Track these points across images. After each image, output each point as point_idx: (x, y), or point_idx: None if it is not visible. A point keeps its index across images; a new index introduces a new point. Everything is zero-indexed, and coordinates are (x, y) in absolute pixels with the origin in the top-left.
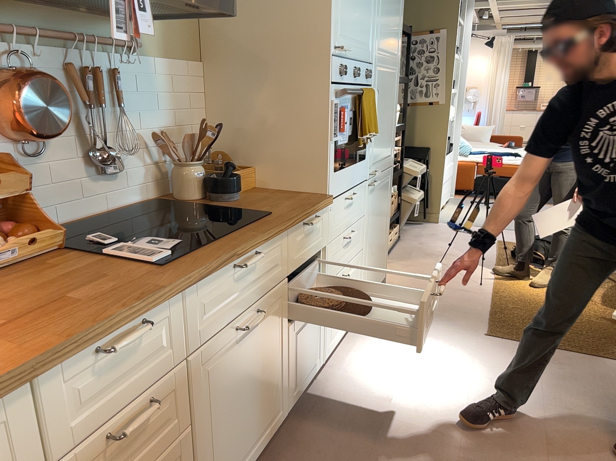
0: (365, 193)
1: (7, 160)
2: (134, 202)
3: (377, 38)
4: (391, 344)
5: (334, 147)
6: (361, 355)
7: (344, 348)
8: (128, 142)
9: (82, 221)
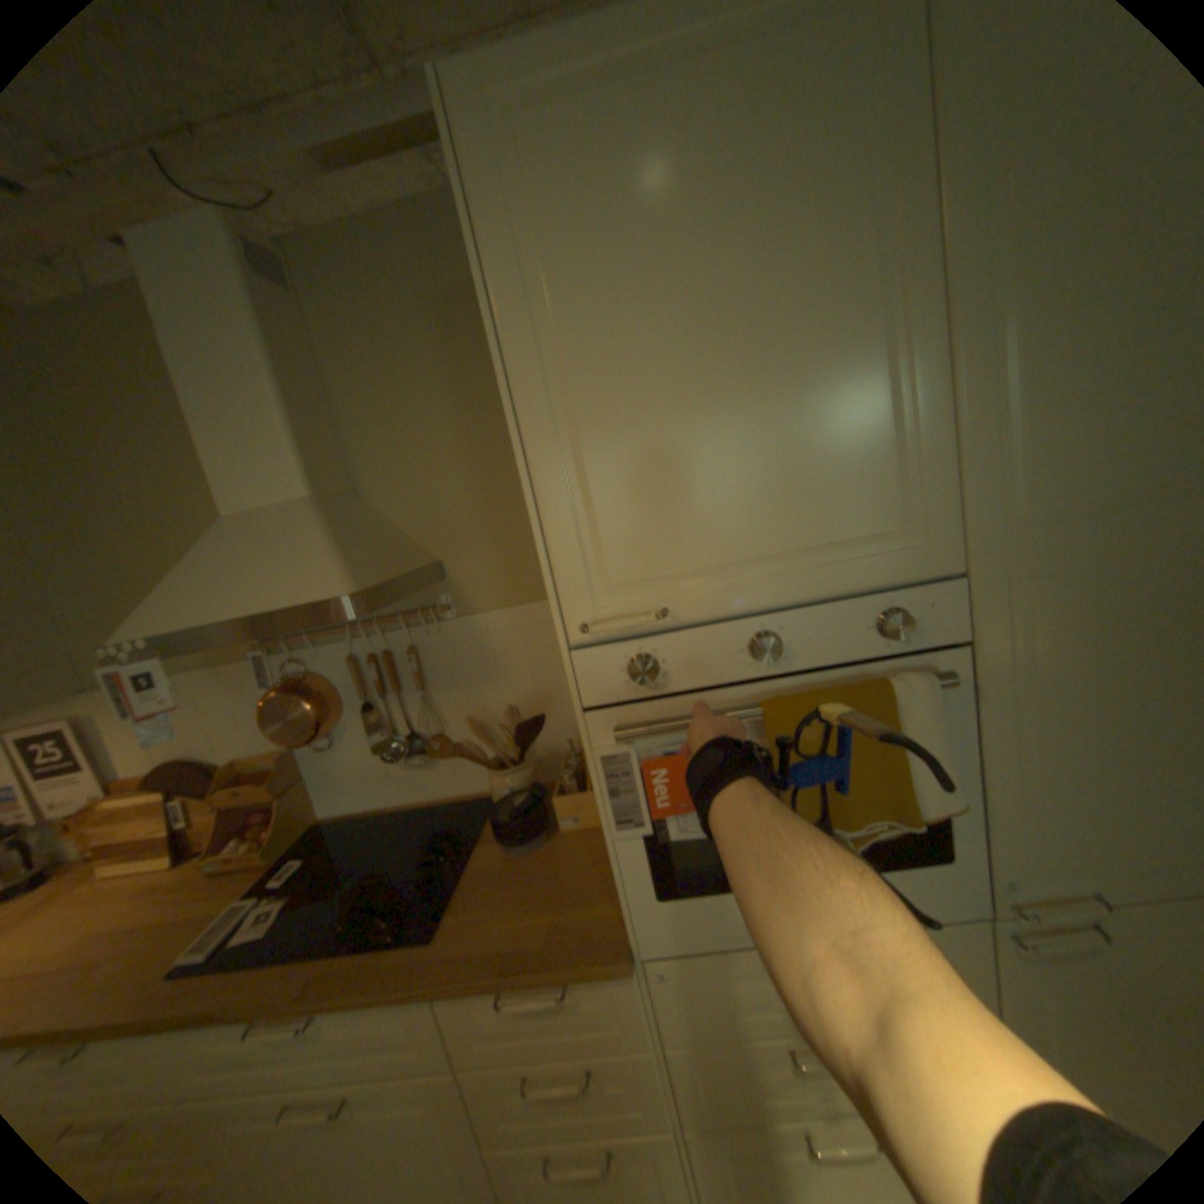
0: (976, 959)
1: (285, 759)
2: (468, 794)
3: (983, 477)
4: None
5: (644, 847)
6: None
7: None
8: (448, 723)
9: (392, 811)
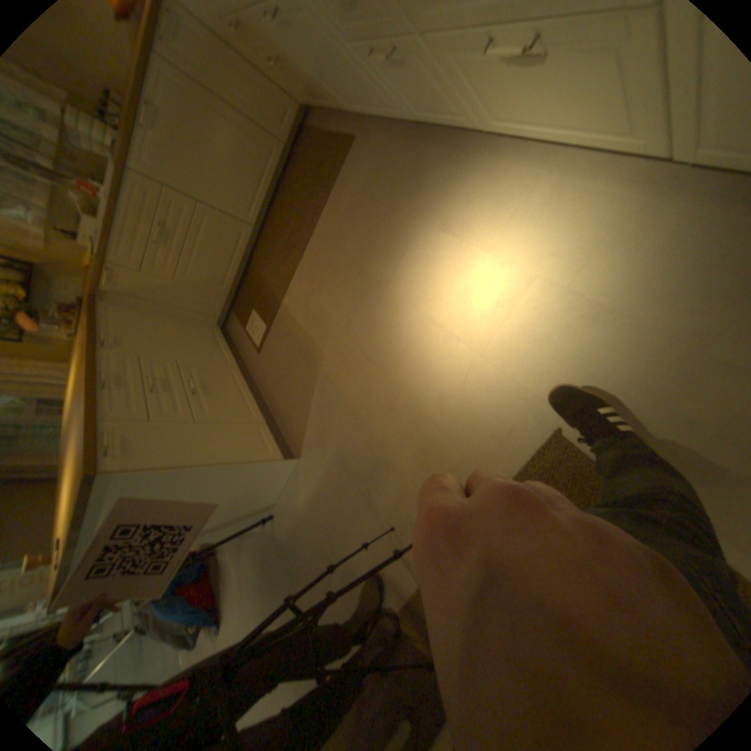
0: None
1: None
2: None
3: None
4: (570, 241)
5: None
6: (545, 190)
7: (575, 158)
8: None
9: None
